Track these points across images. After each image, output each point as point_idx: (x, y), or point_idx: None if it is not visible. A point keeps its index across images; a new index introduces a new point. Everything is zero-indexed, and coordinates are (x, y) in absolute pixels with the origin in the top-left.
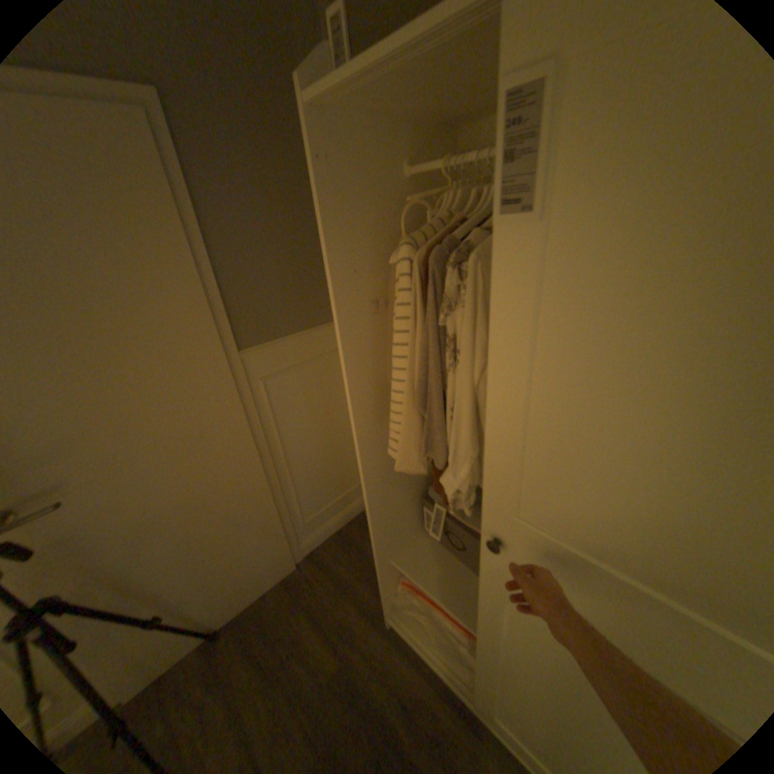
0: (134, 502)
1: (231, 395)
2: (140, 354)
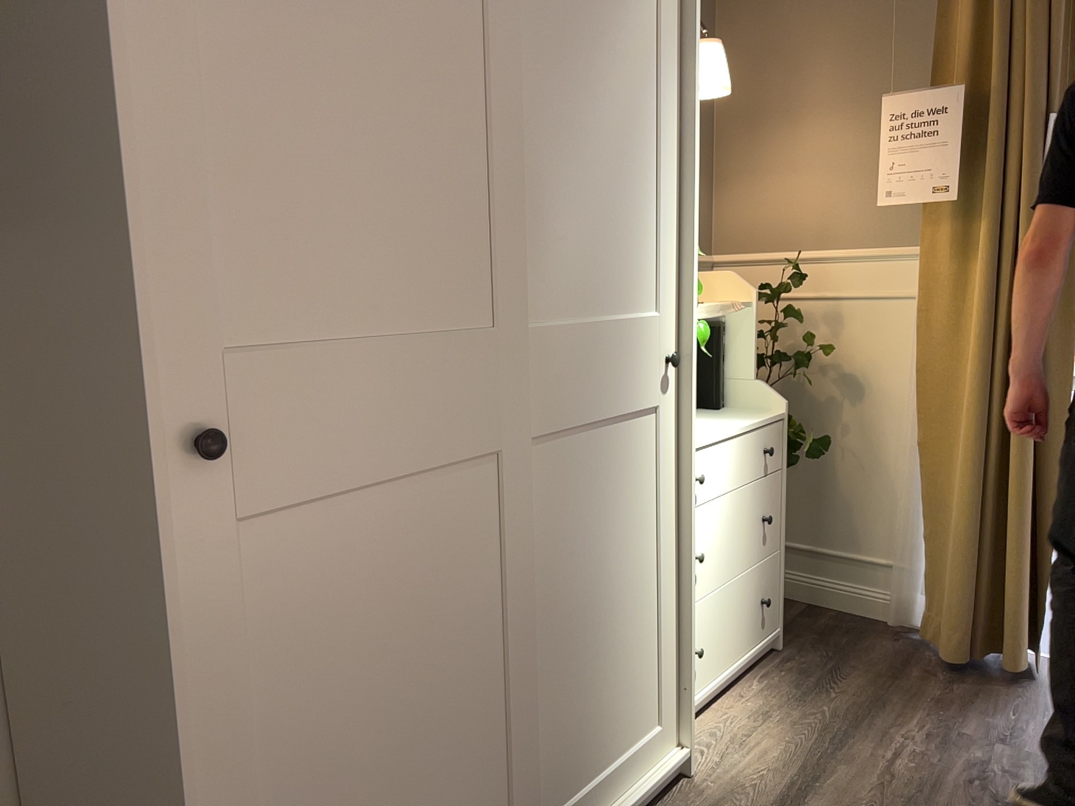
0: None
1: None
2: None
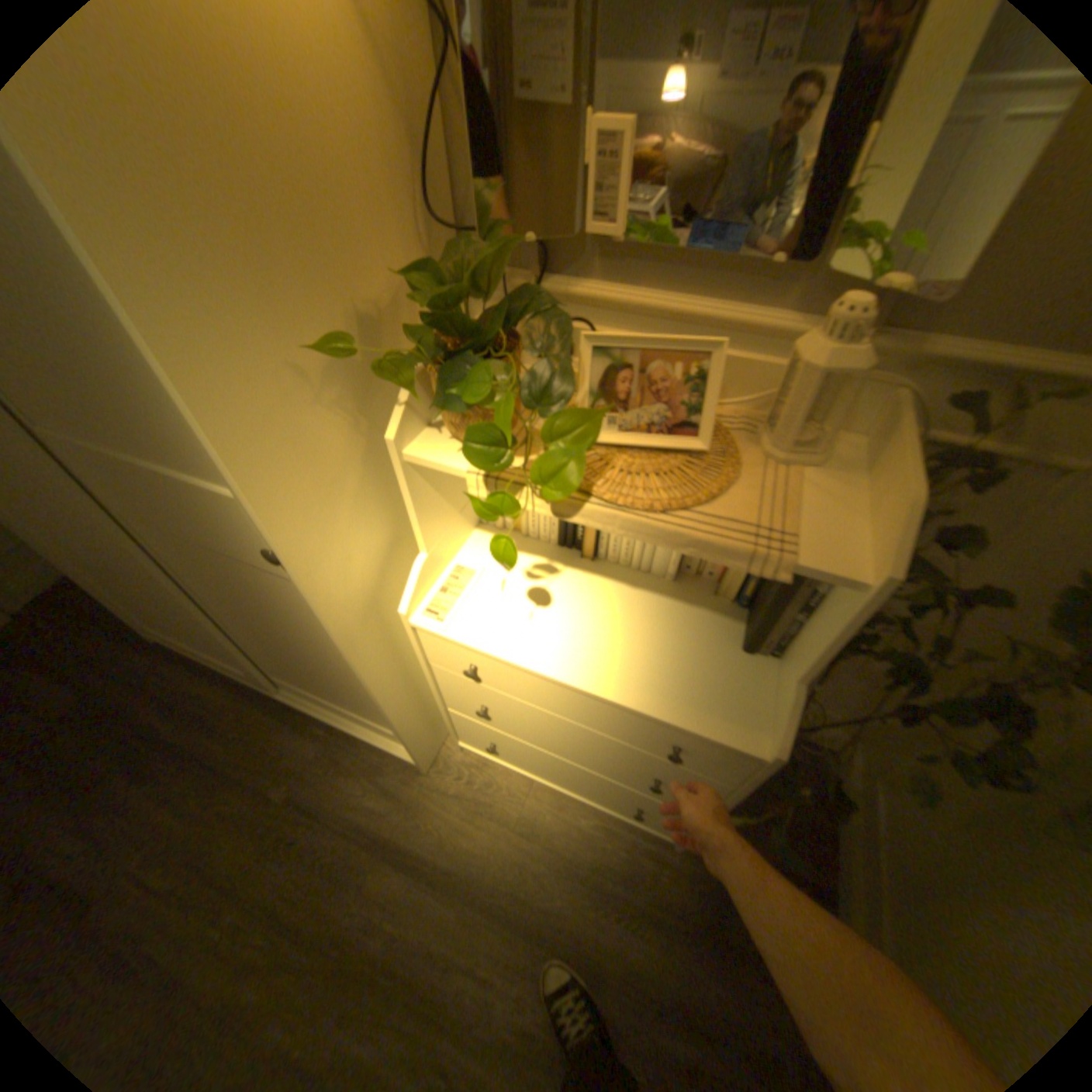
0: None
1: None
2: None
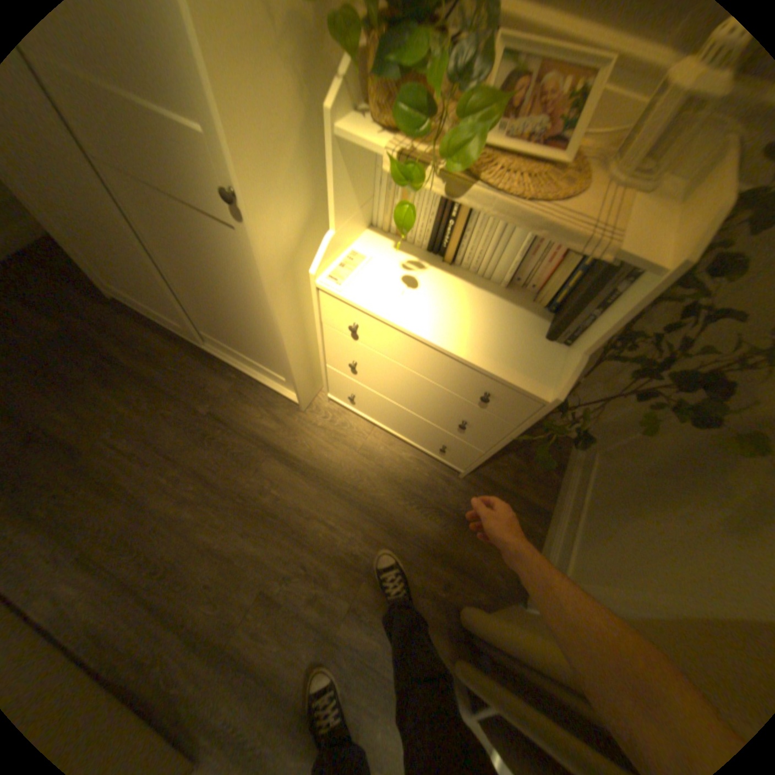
0: None
1: None
2: None
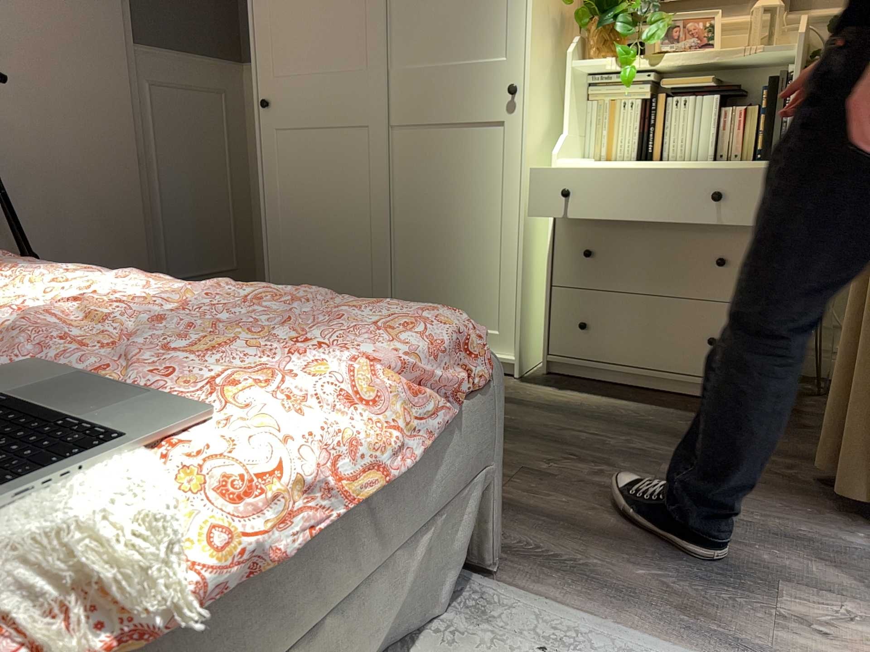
0: (33, 138)
1: (126, 79)
2: (66, 4)
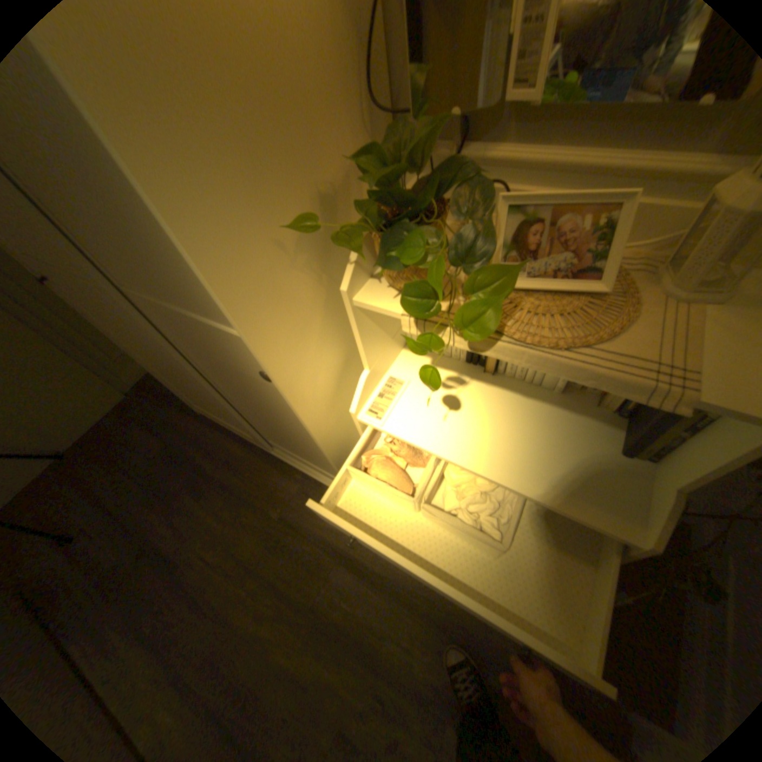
0: None
1: None
2: None
